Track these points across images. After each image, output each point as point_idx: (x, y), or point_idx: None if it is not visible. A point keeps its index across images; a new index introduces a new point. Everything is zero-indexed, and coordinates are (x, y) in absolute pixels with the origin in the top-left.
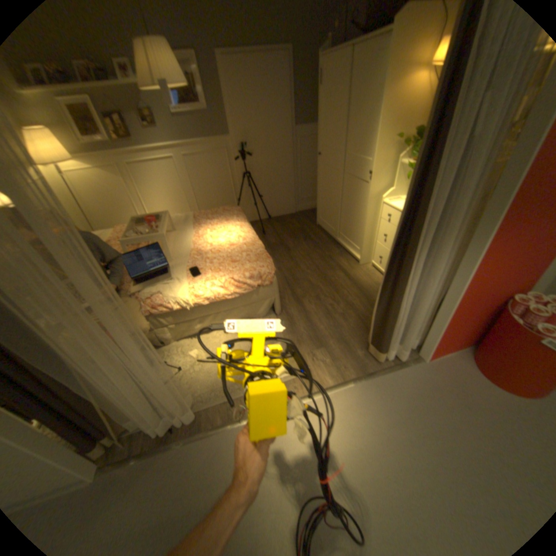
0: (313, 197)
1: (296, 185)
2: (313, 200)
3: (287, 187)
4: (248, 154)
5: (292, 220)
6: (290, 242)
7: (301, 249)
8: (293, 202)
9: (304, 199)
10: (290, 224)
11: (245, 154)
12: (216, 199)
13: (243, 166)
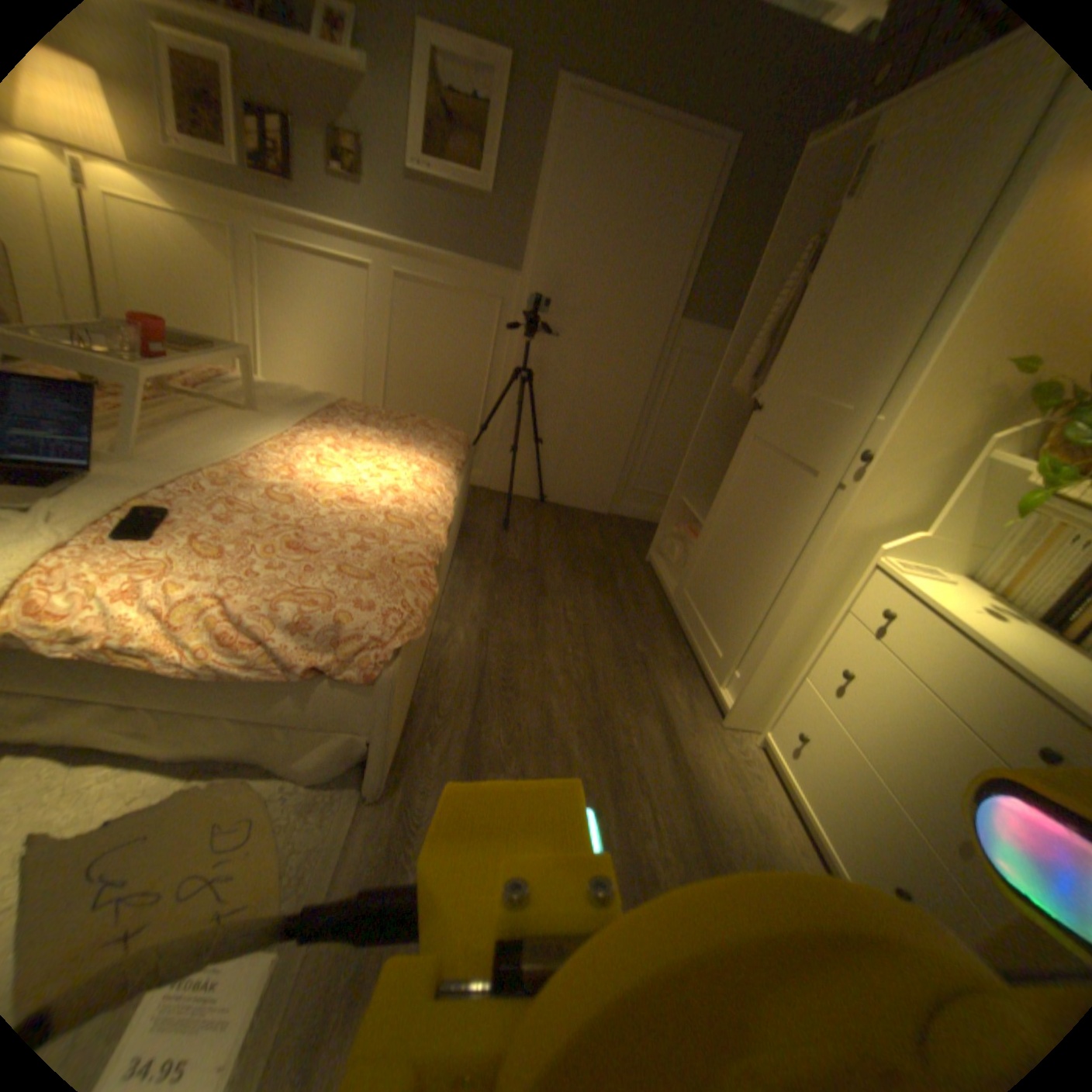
0: (661, 496)
1: (632, 452)
2: (659, 503)
3: (609, 447)
4: (548, 331)
5: (589, 526)
6: (557, 572)
7: (575, 602)
8: (612, 487)
9: (639, 492)
10: (580, 533)
11: (541, 330)
12: (433, 404)
13: (525, 355)
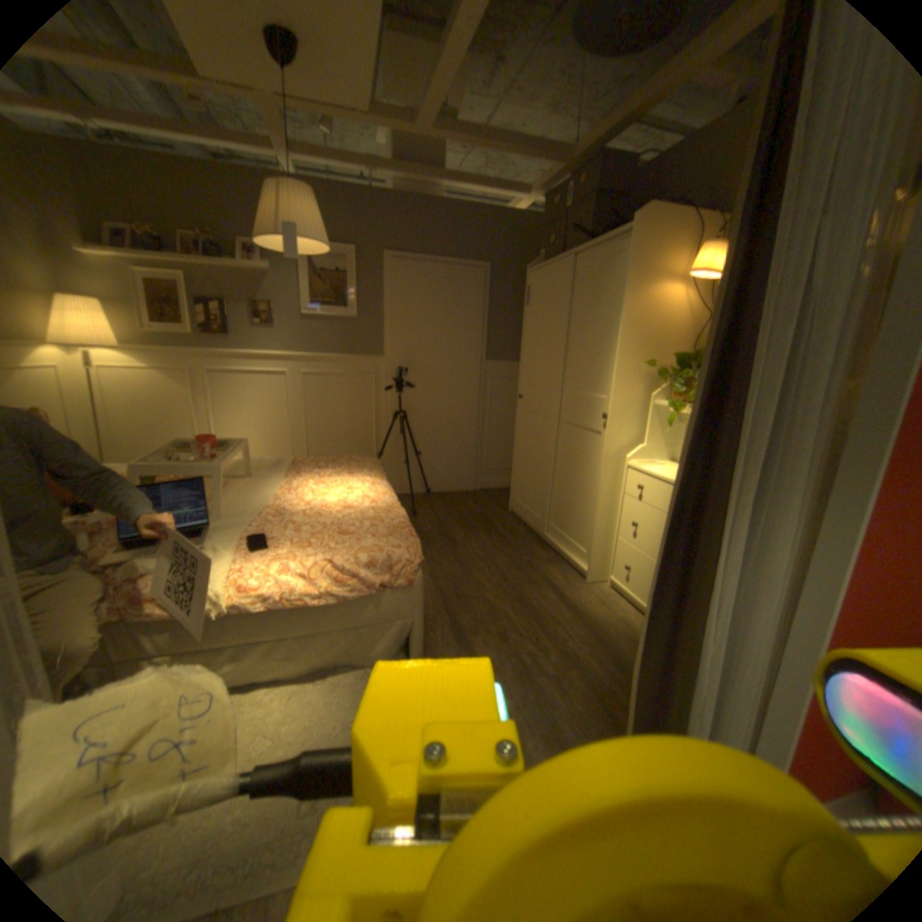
0: (504, 469)
1: (478, 445)
2: (504, 473)
3: (463, 446)
4: (408, 385)
5: (465, 499)
6: (459, 530)
7: (477, 544)
8: (472, 471)
9: (490, 469)
10: (462, 504)
11: (403, 385)
12: (342, 447)
13: (397, 402)
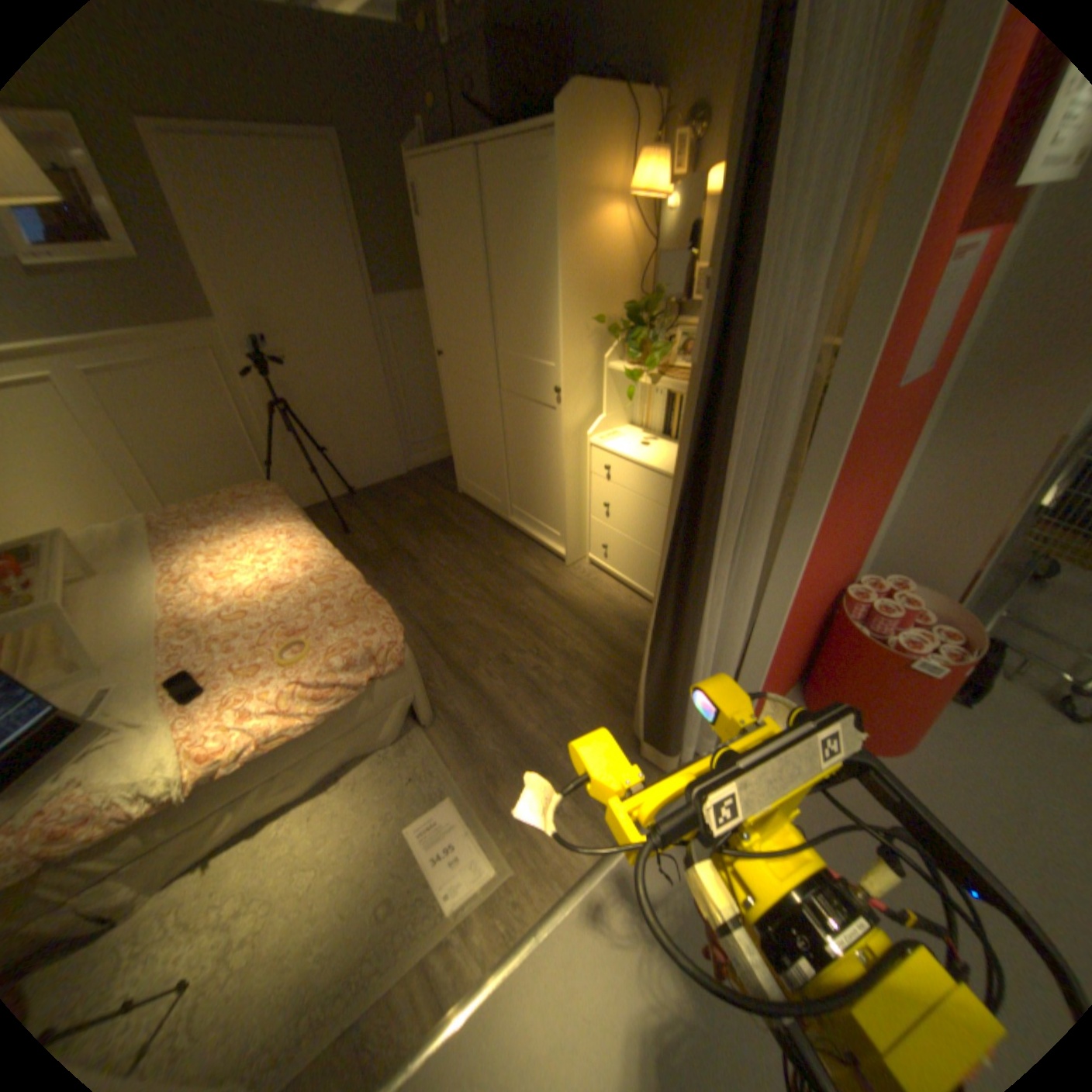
0: (438, 437)
1: (398, 417)
2: (439, 443)
3: (379, 423)
4: (273, 358)
5: (403, 491)
6: (412, 540)
7: (440, 552)
8: (399, 451)
9: (421, 443)
10: (402, 500)
11: (266, 360)
12: (207, 469)
13: (266, 387)
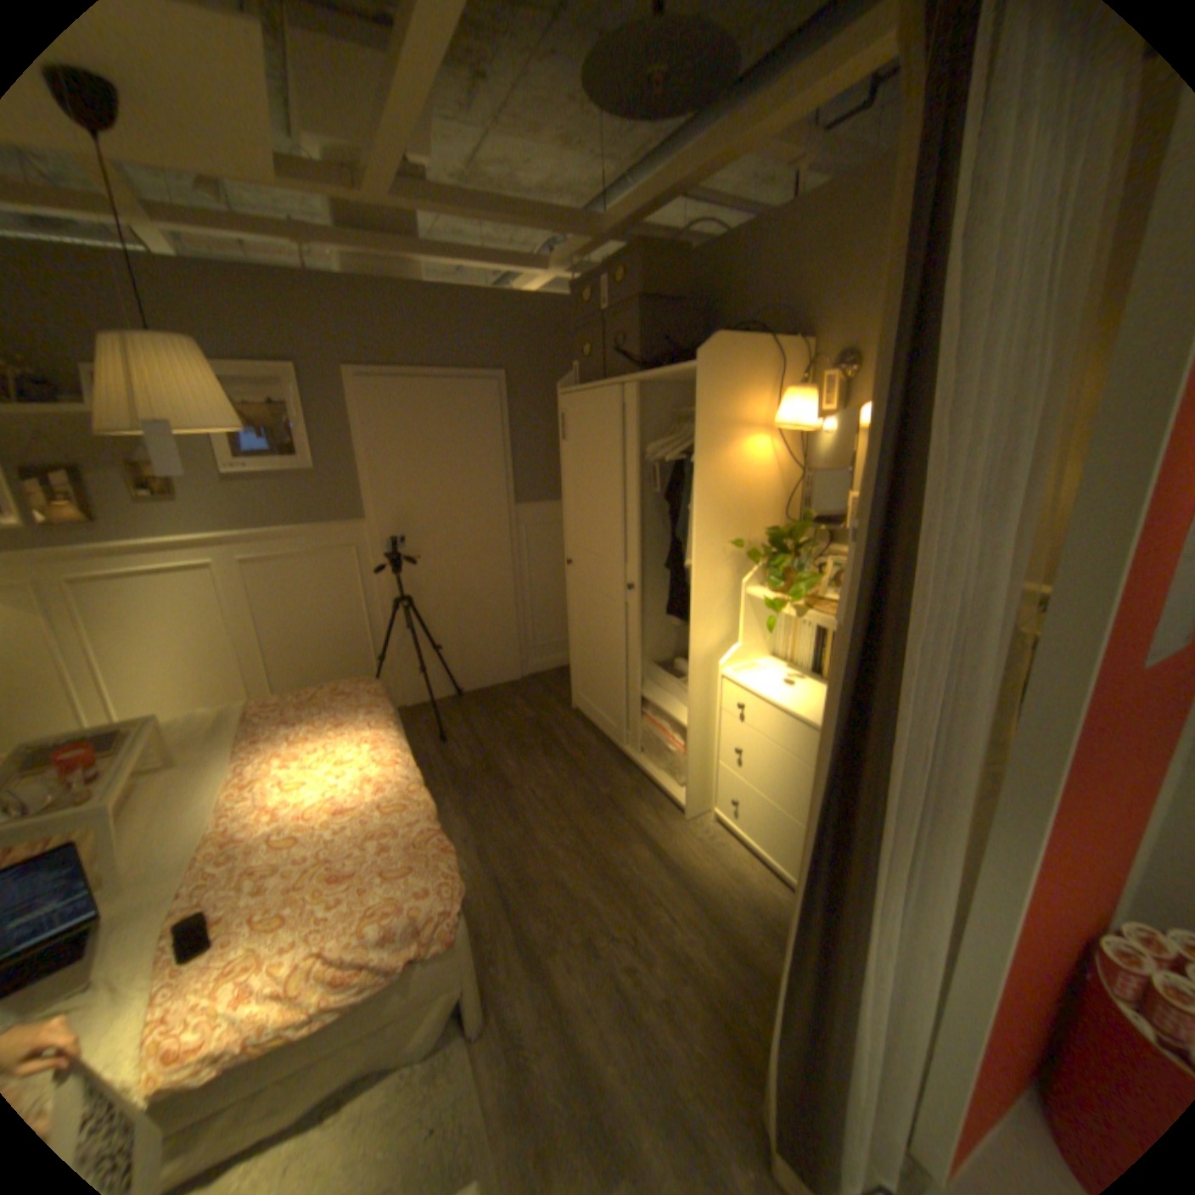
0: (560, 642)
1: (521, 619)
2: (560, 648)
3: (500, 624)
4: (409, 556)
5: (513, 698)
6: (510, 759)
7: (538, 780)
8: (516, 654)
9: (540, 647)
10: (509, 709)
11: (402, 558)
12: (322, 657)
13: (396, 582)
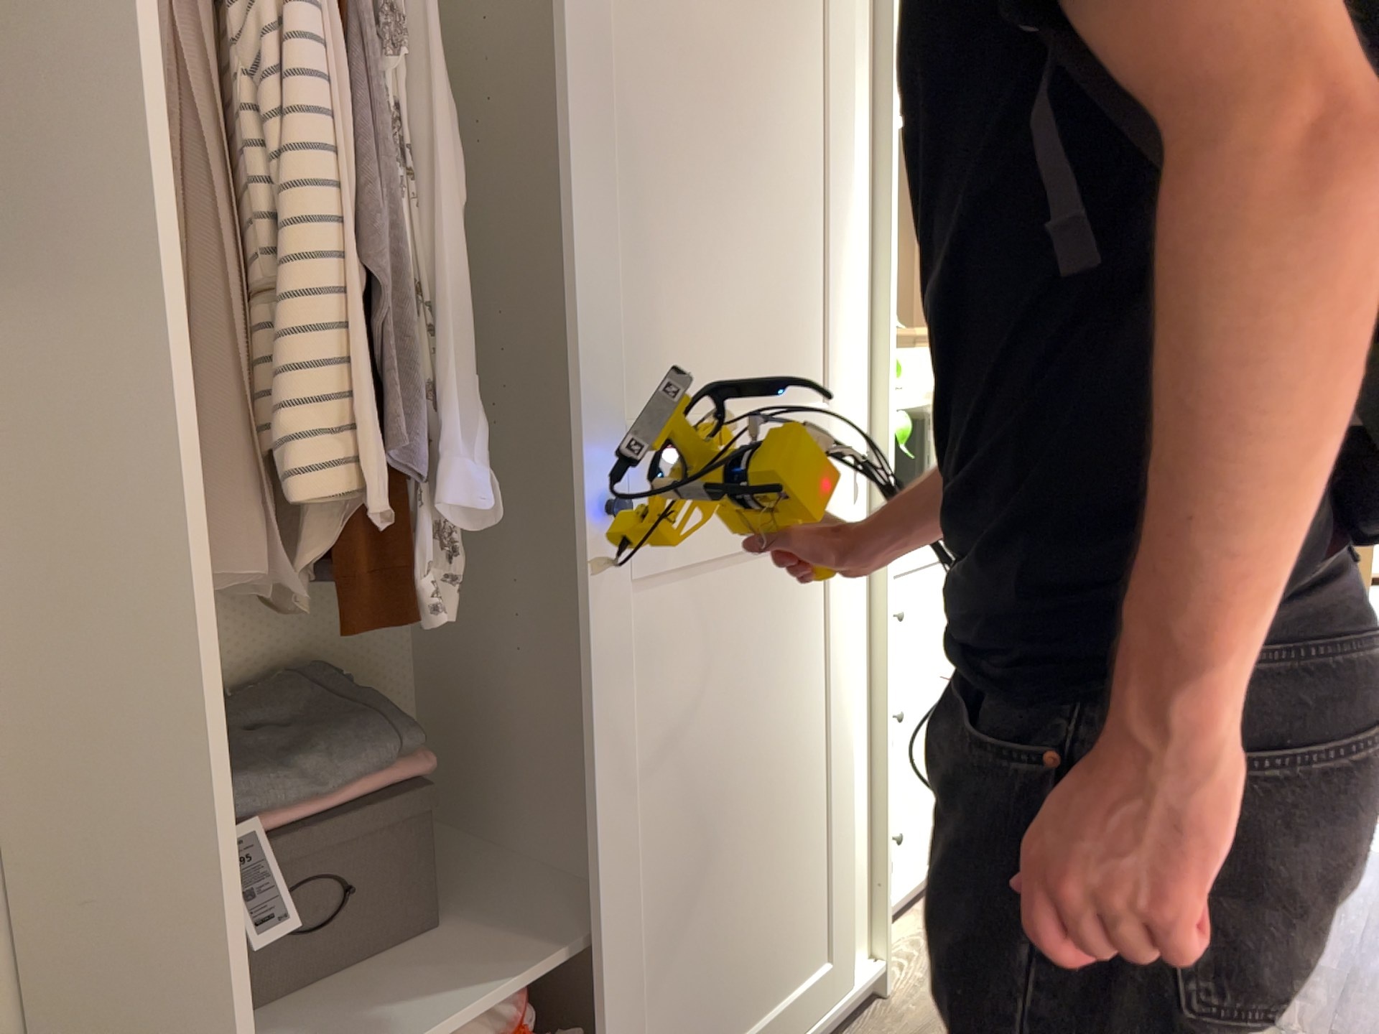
0: None
1: None
2: None
3: None
4: None
5: None
6: None
7: None
8: None
9: None
10: None
11: None
12: None
13: None
